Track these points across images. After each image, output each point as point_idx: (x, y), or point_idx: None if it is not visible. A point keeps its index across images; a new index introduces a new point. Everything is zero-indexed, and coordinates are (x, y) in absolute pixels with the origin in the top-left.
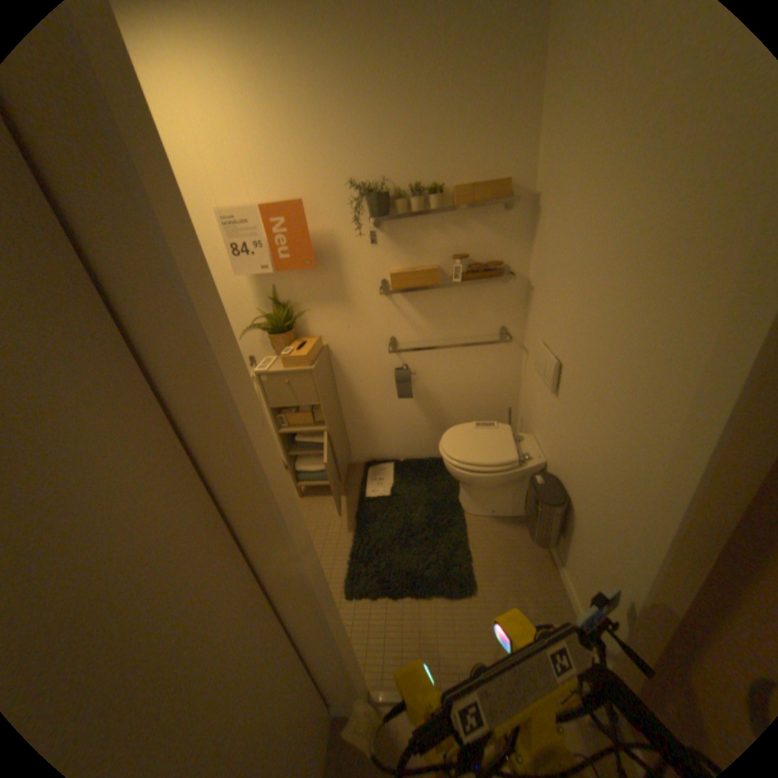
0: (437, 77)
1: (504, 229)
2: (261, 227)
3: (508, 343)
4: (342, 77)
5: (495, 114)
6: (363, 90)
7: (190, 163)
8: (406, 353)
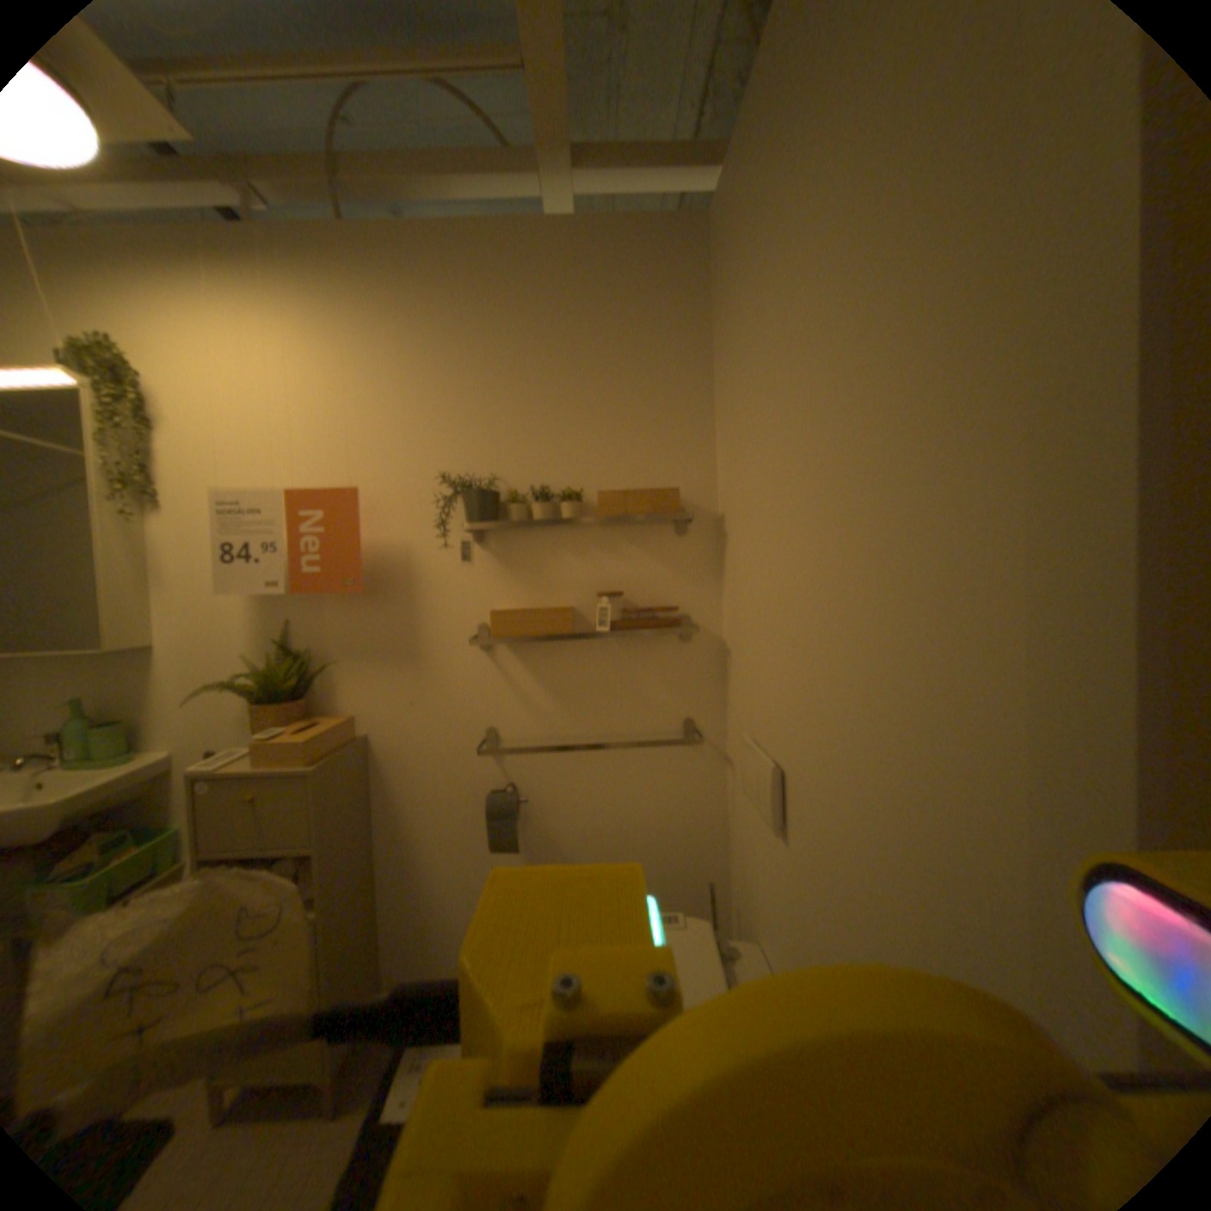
0: (576, 365)
1: (678, 557)
2: (283, 520)
3: (702, 747)
4: (449, 352)
5: (655, 411)
6: (476, 368)
7: (199, 429)
8: (516, 758)
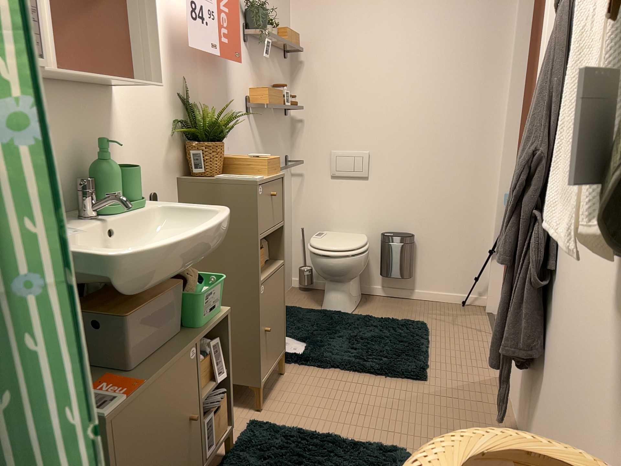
0: None
1: (284, 73)
2: None
3: (288, 170)
4: None
5: None
6: None
7: None
8: None
